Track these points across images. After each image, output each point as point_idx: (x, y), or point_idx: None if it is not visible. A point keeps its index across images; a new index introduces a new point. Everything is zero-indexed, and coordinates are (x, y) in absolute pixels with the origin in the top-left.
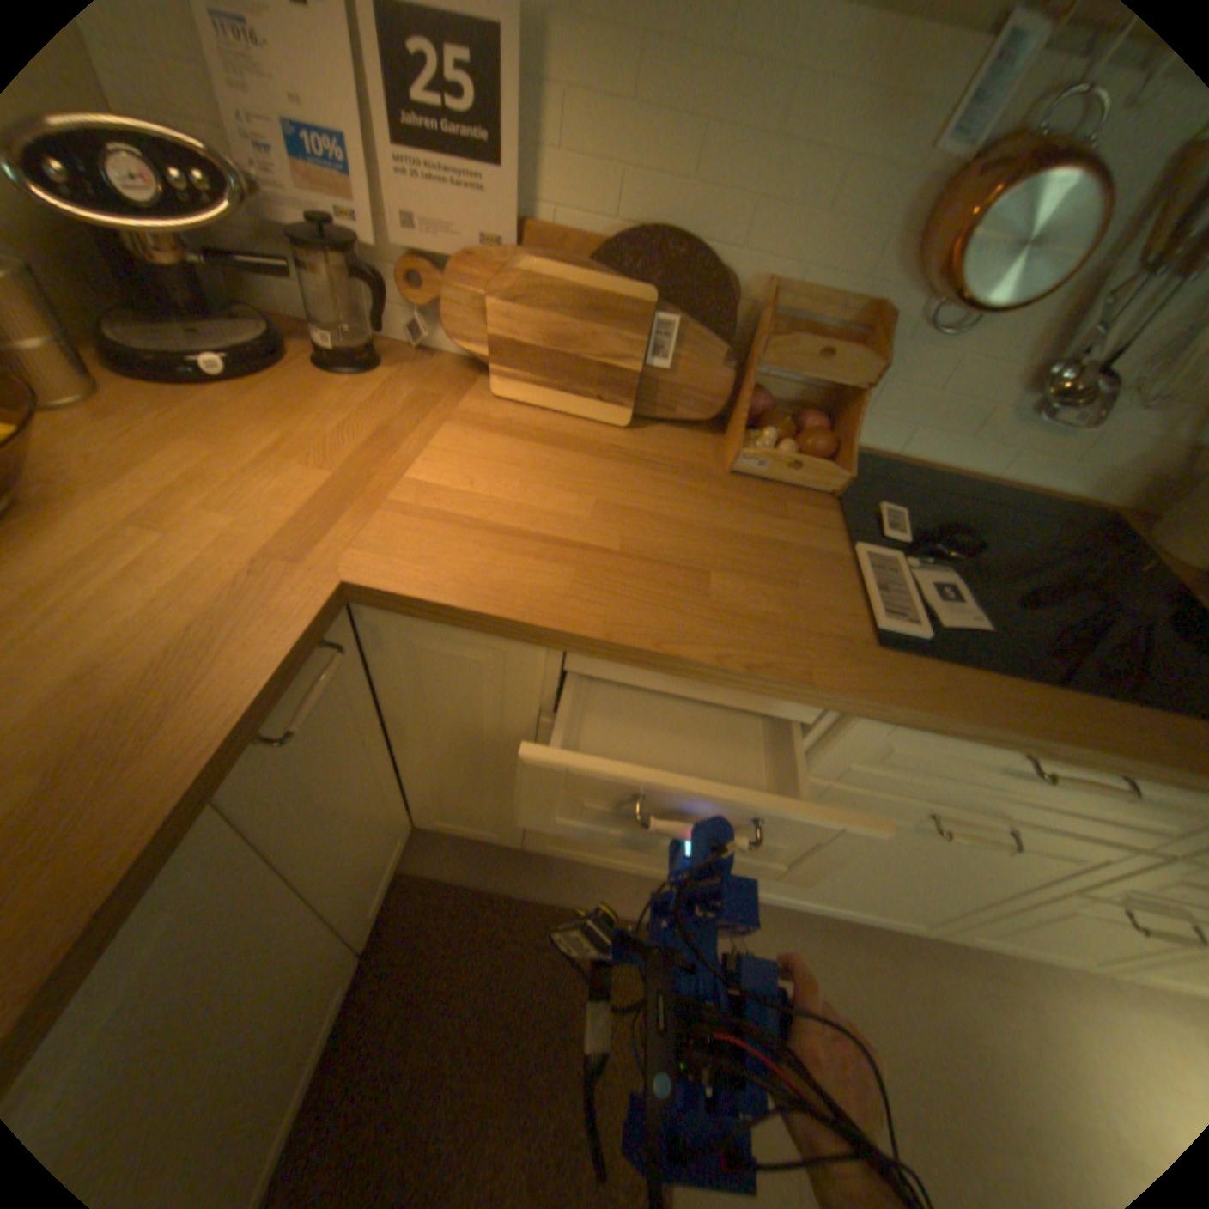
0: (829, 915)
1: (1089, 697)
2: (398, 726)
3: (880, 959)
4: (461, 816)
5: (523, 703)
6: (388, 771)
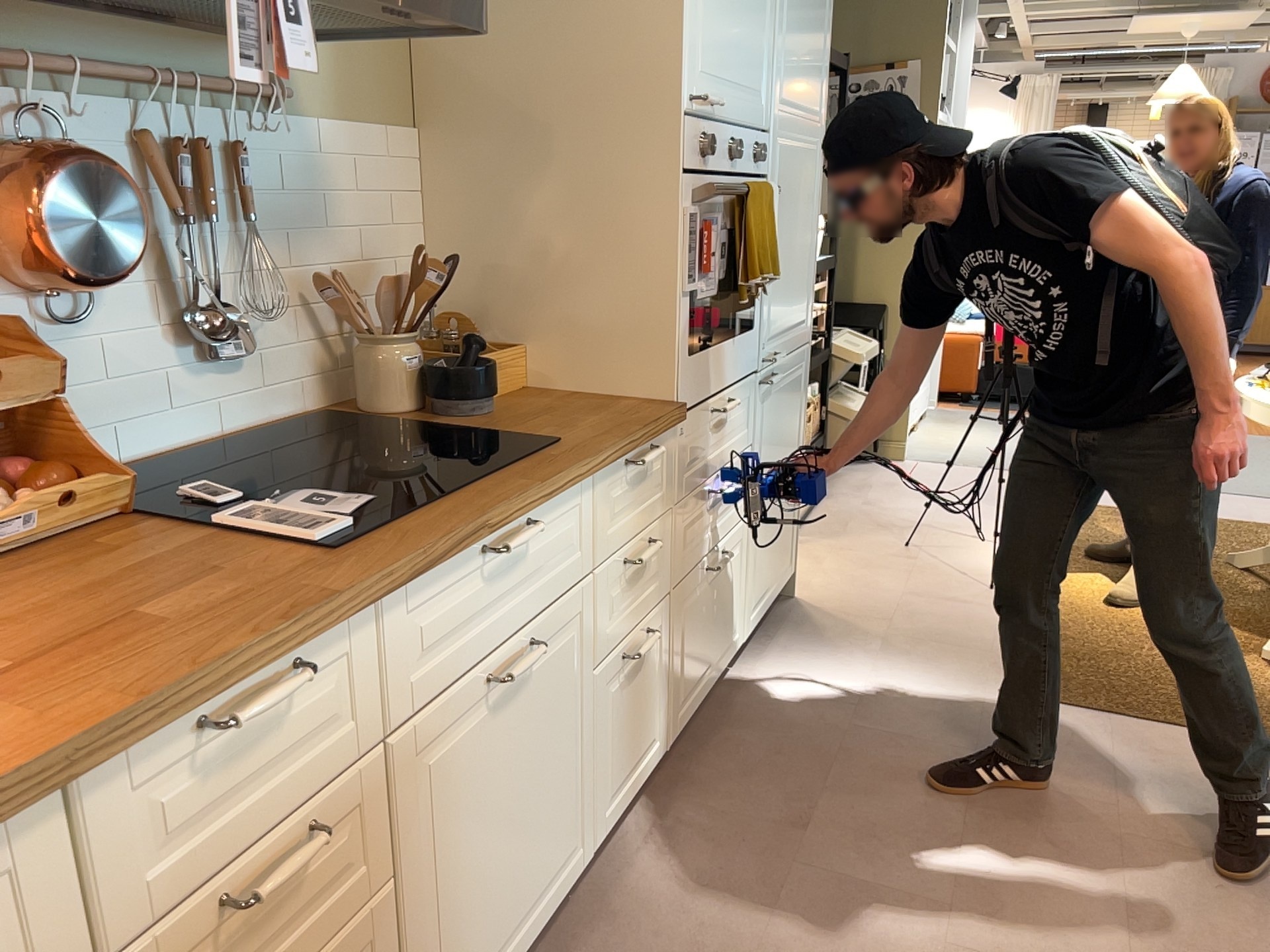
0: (527, 943)
1: (464, 491)
2: None
3: (591, 929)
4: None
5: None
6: None
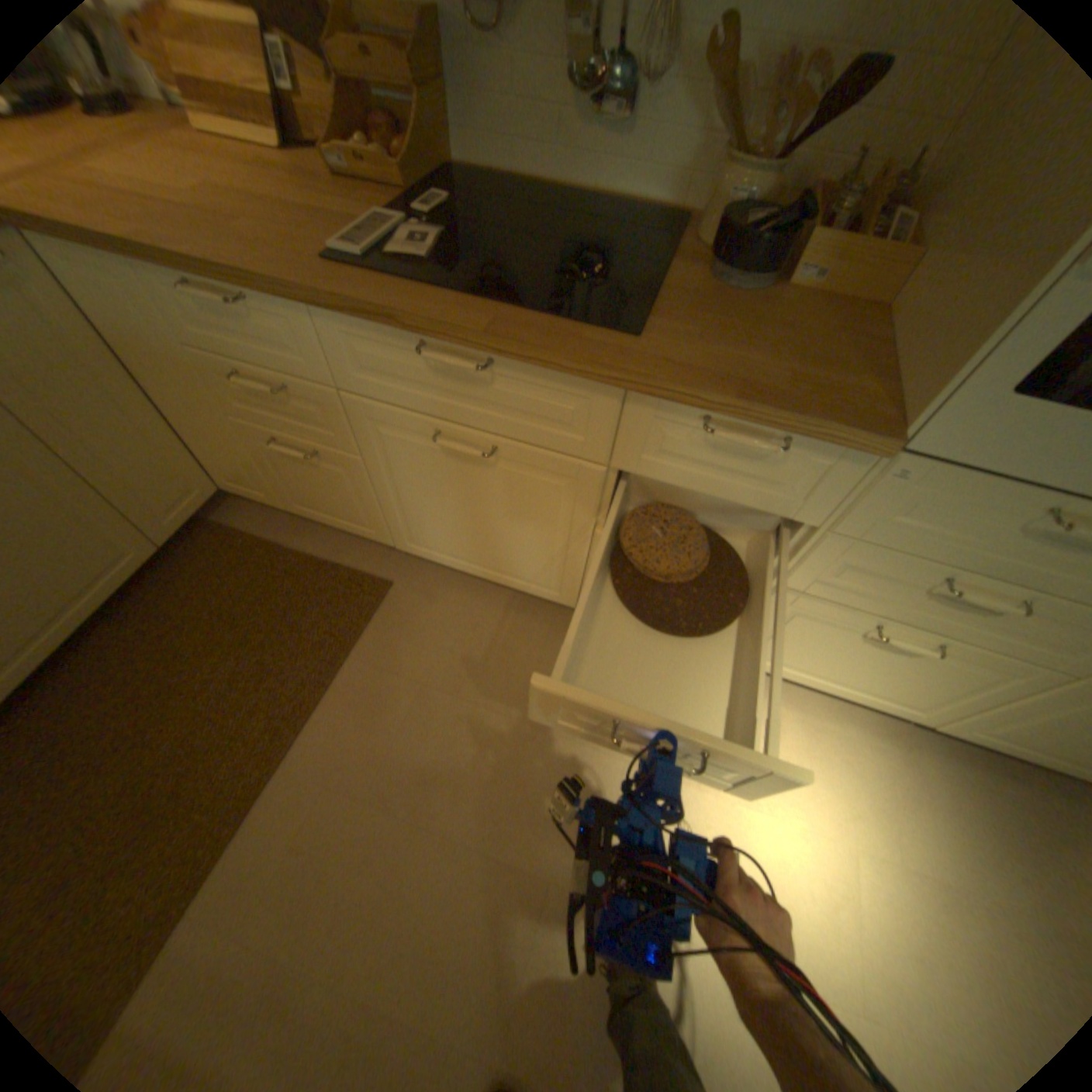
0: (493, 581)
1: (455, 295)
2: (130, 368)
3: (540, 624)
4: (230, 474)
5: (161, 331)
6: (152, 416)
